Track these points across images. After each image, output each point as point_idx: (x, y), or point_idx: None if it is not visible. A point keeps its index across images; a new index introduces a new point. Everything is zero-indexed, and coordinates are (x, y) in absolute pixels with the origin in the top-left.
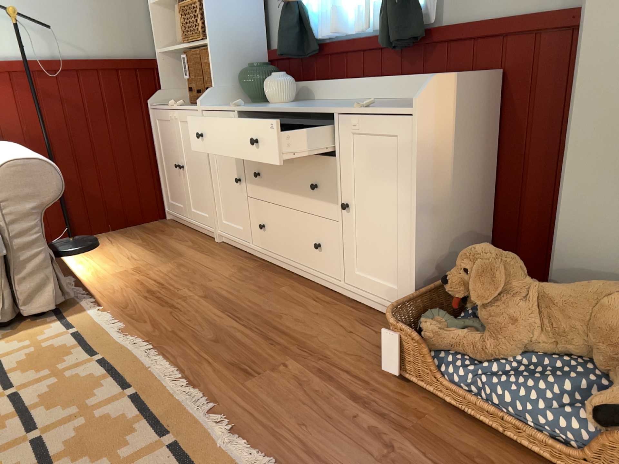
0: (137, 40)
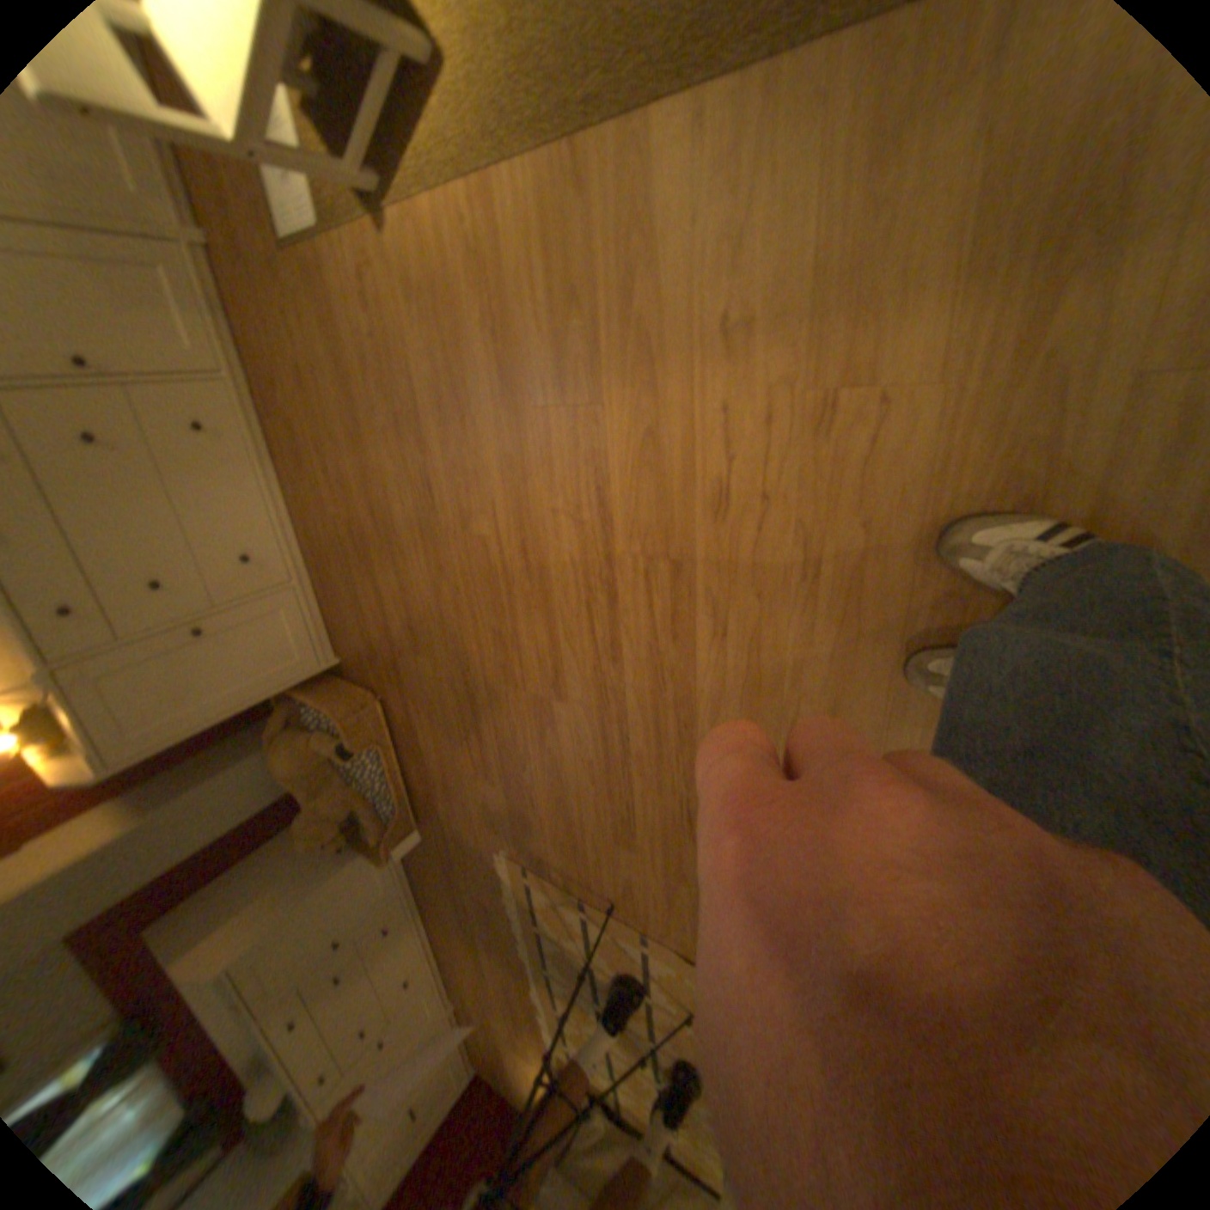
0: None
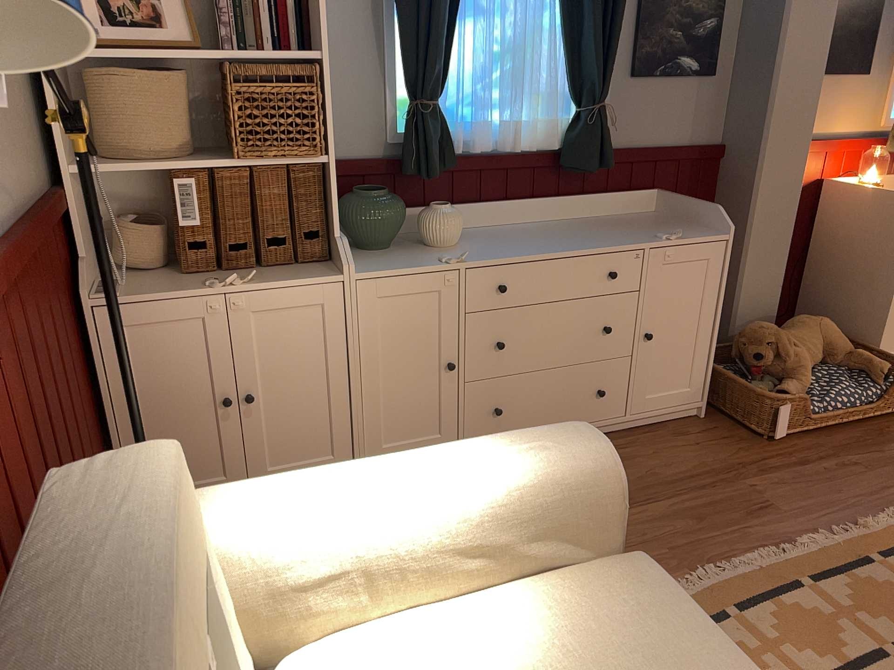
0: (31, 145)
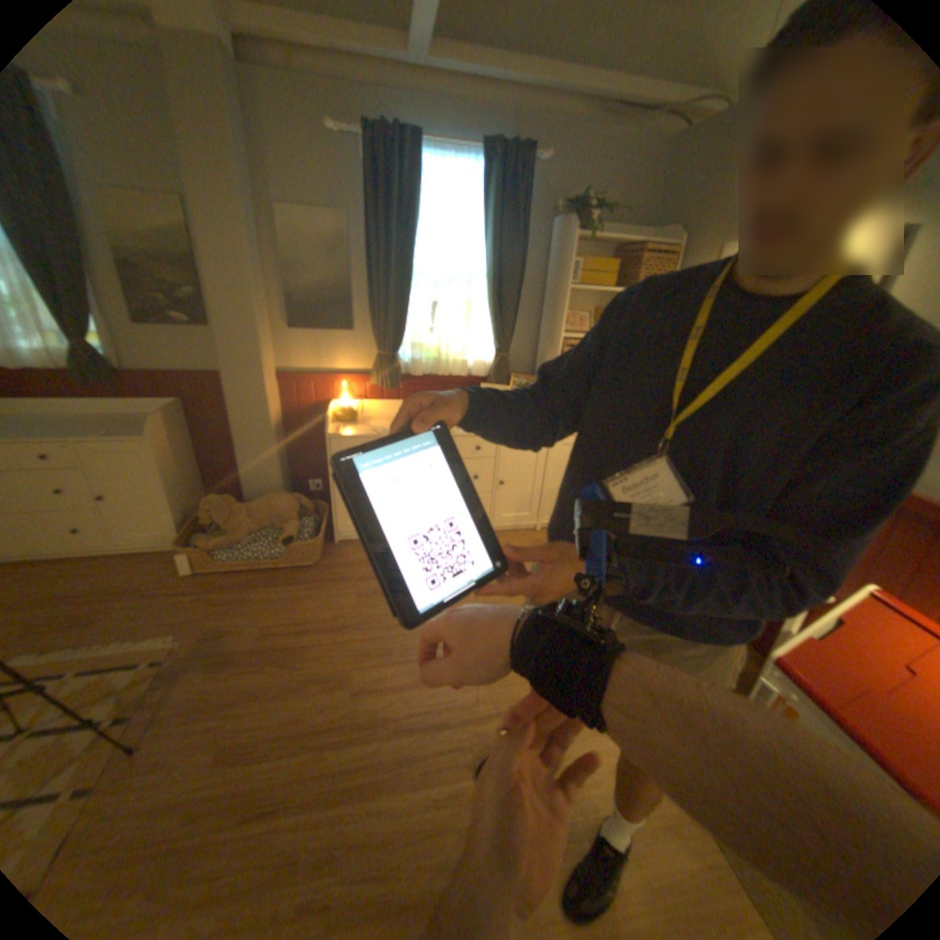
0: None
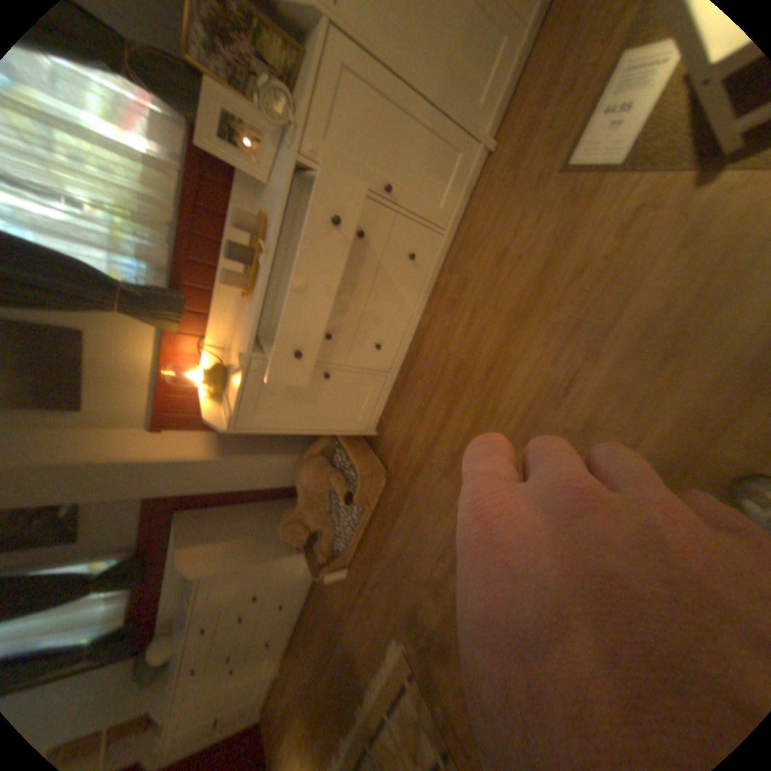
0: None
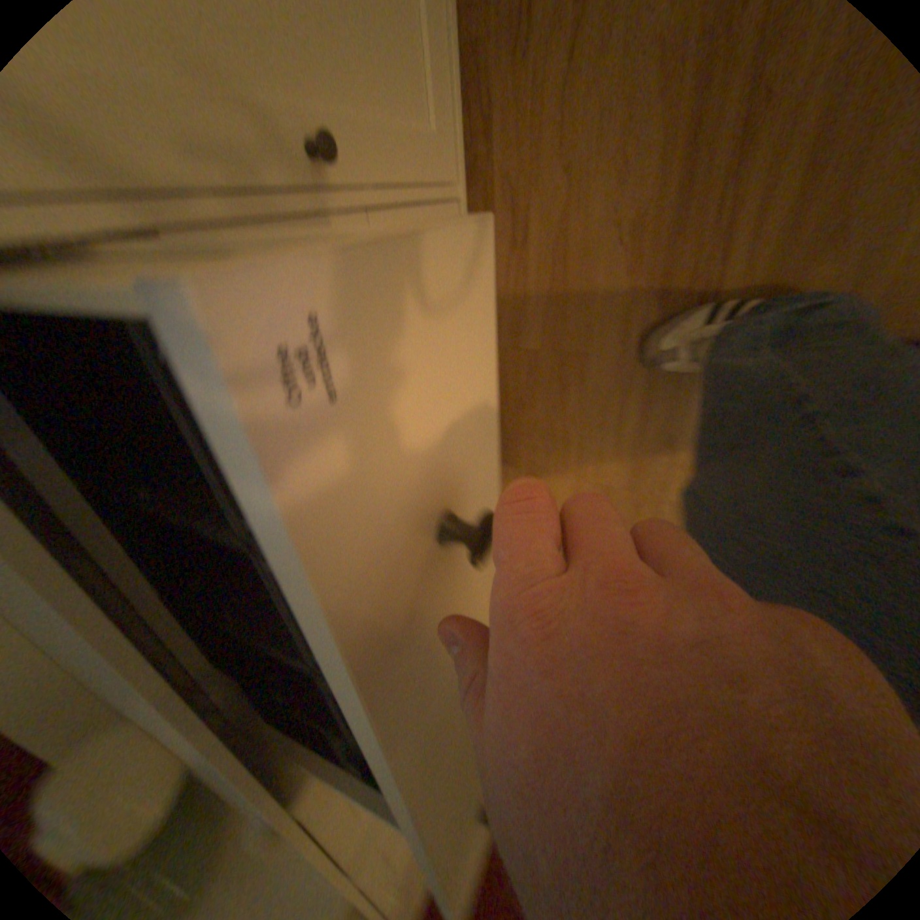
0: None
